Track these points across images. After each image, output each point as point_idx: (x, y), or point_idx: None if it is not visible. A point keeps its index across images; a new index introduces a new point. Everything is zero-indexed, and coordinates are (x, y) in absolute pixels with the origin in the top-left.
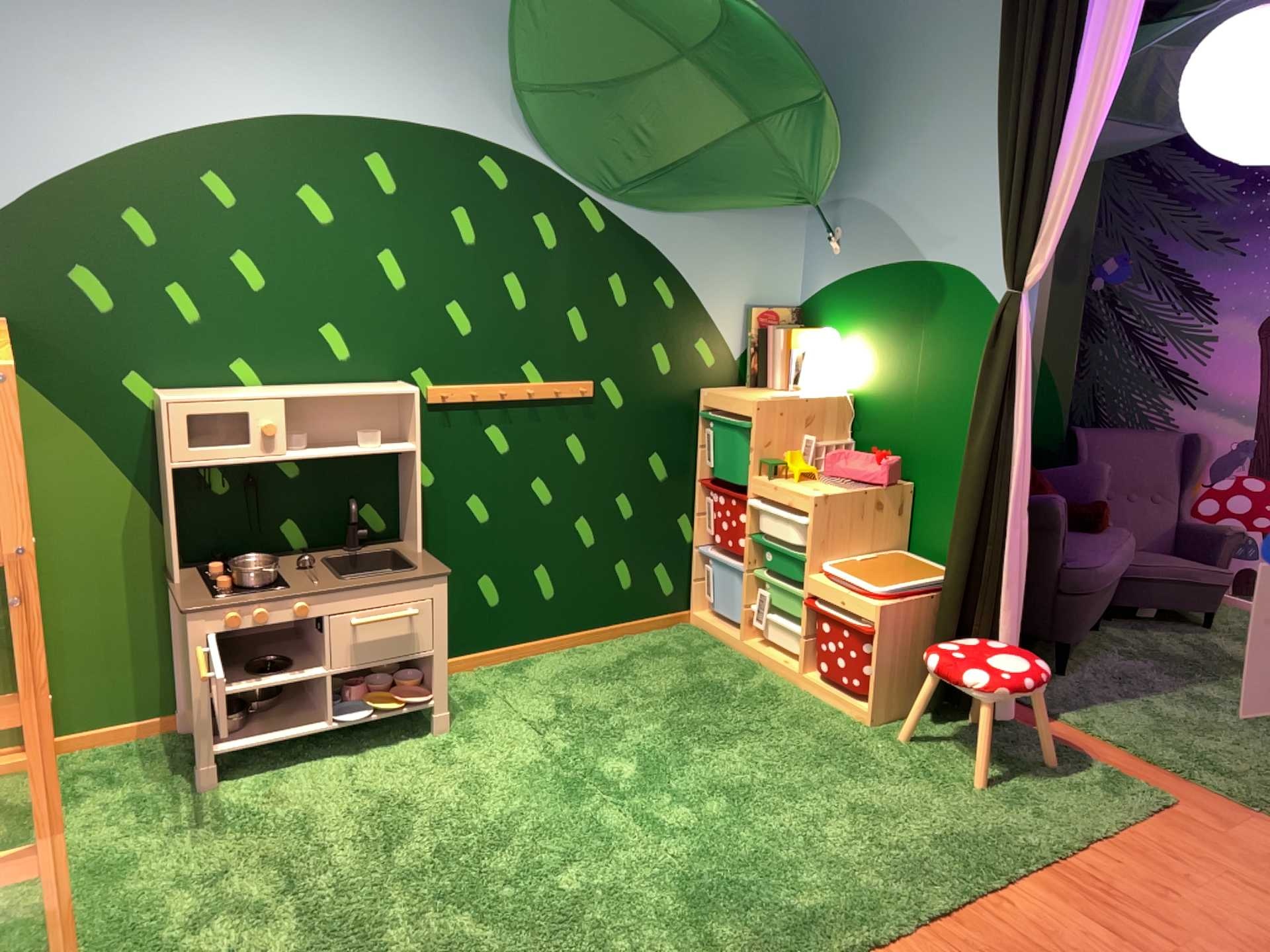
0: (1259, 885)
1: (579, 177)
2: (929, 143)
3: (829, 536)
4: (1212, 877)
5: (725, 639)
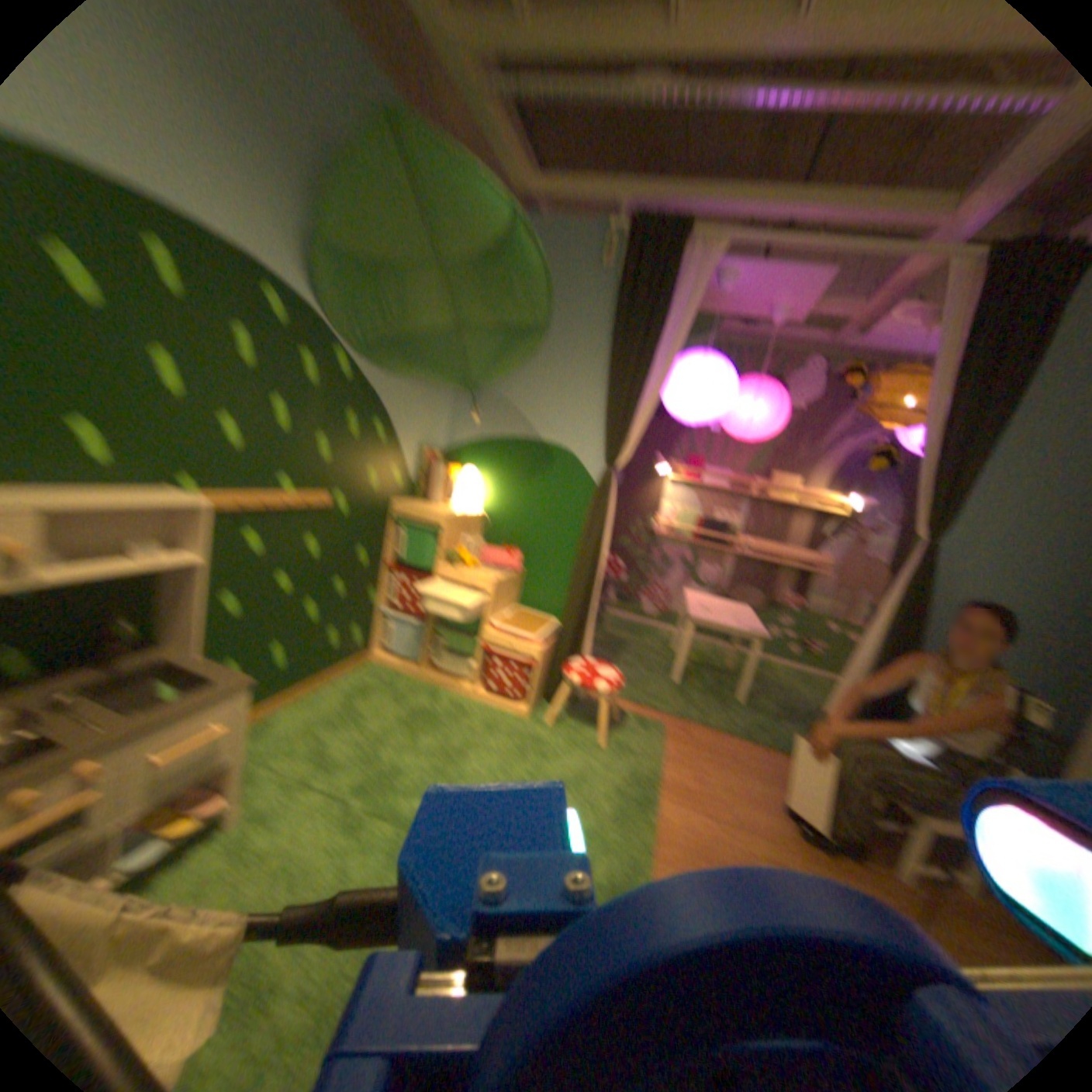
0: (727, 768)
1: (339, 326)
2: (553, 370)
3: (494, 605)
4: (713, 771)
5: (404, 673)
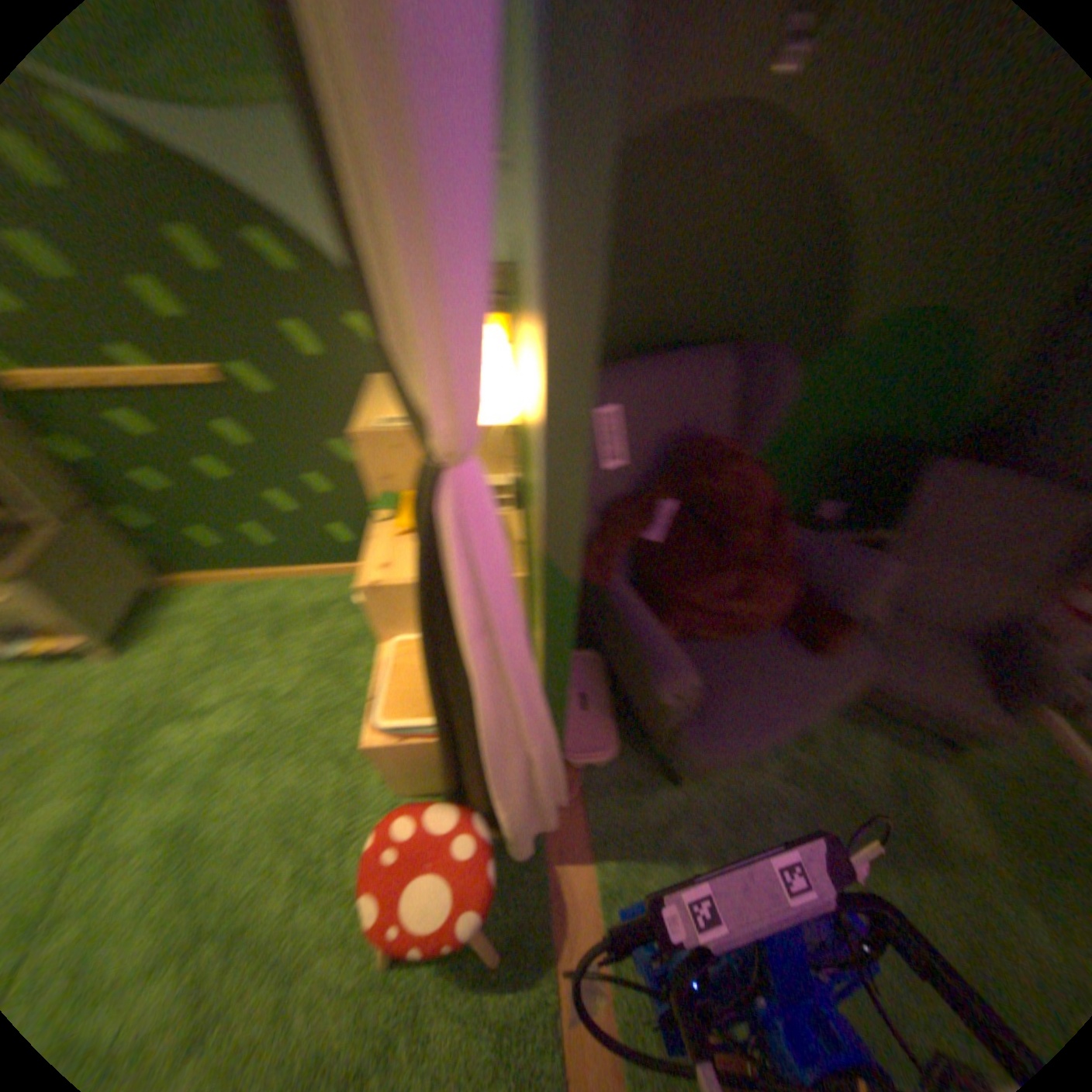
0: None
1: None
2: None
3: (401, 622)
4: None
5: None
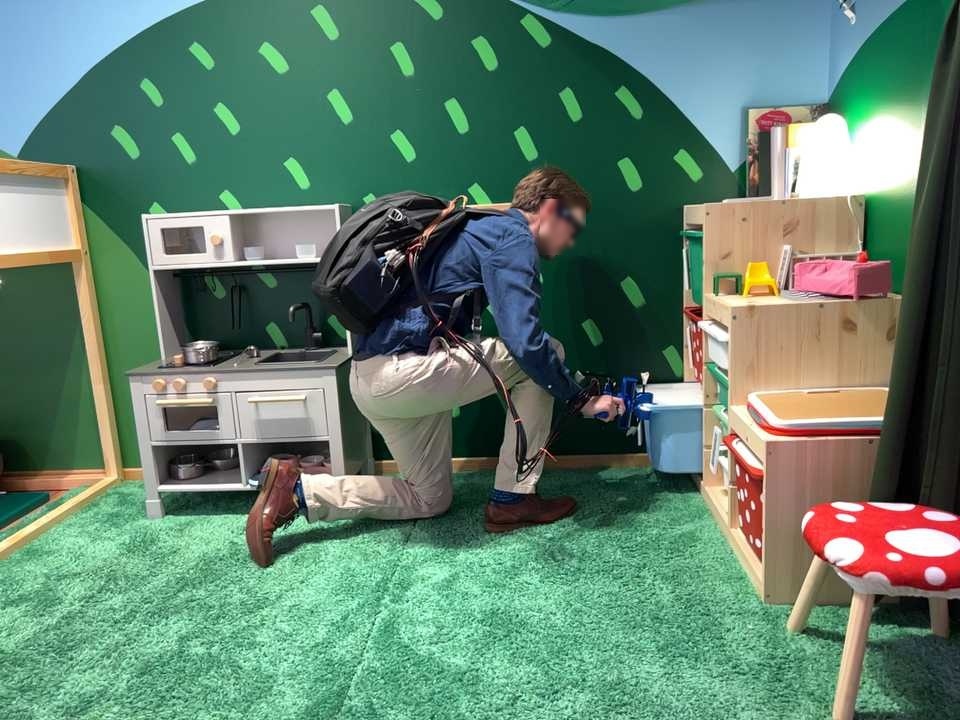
0: None
1: None
2: None
3: (769, 361)
4: None
5: (699, 488)
